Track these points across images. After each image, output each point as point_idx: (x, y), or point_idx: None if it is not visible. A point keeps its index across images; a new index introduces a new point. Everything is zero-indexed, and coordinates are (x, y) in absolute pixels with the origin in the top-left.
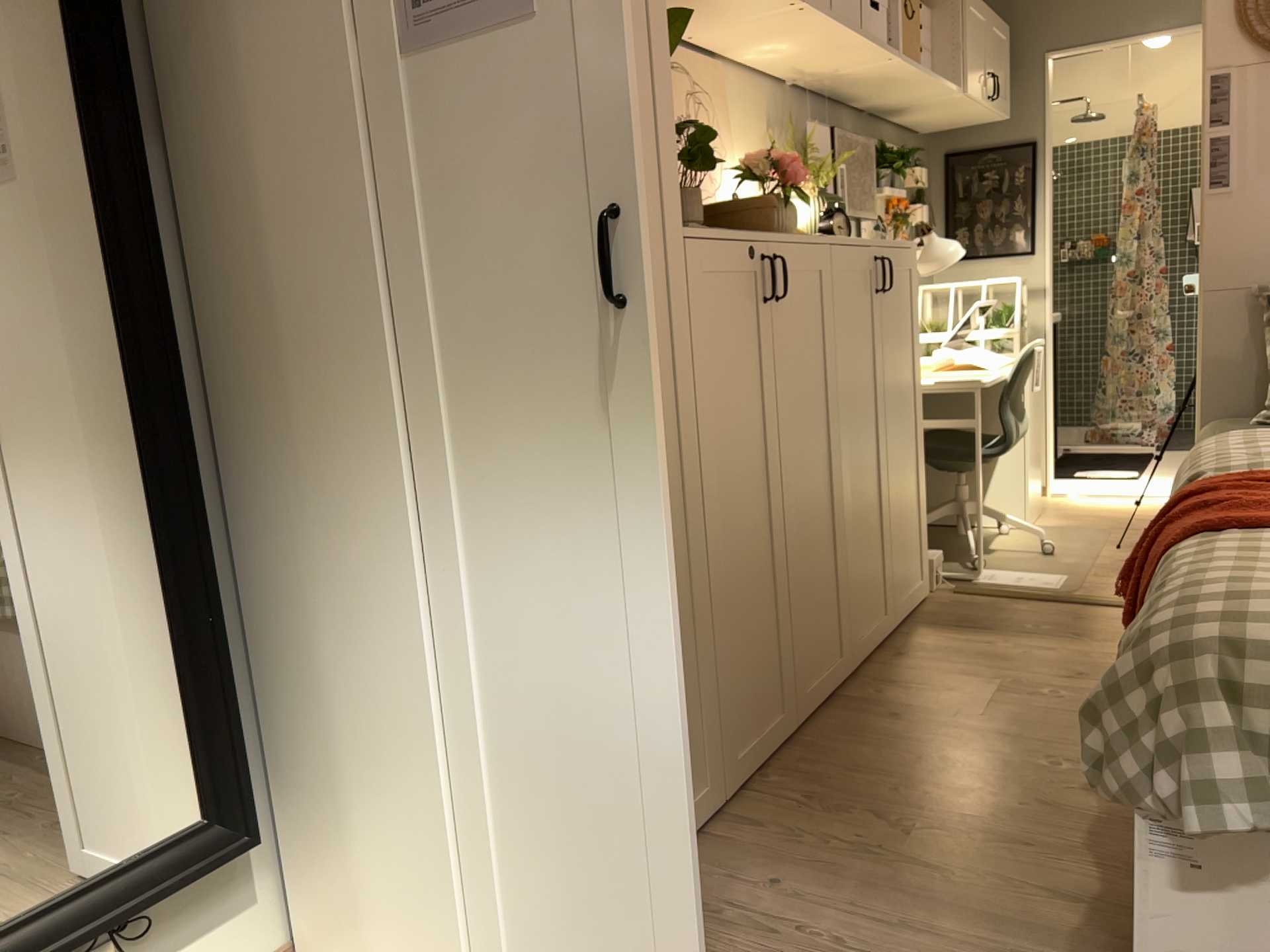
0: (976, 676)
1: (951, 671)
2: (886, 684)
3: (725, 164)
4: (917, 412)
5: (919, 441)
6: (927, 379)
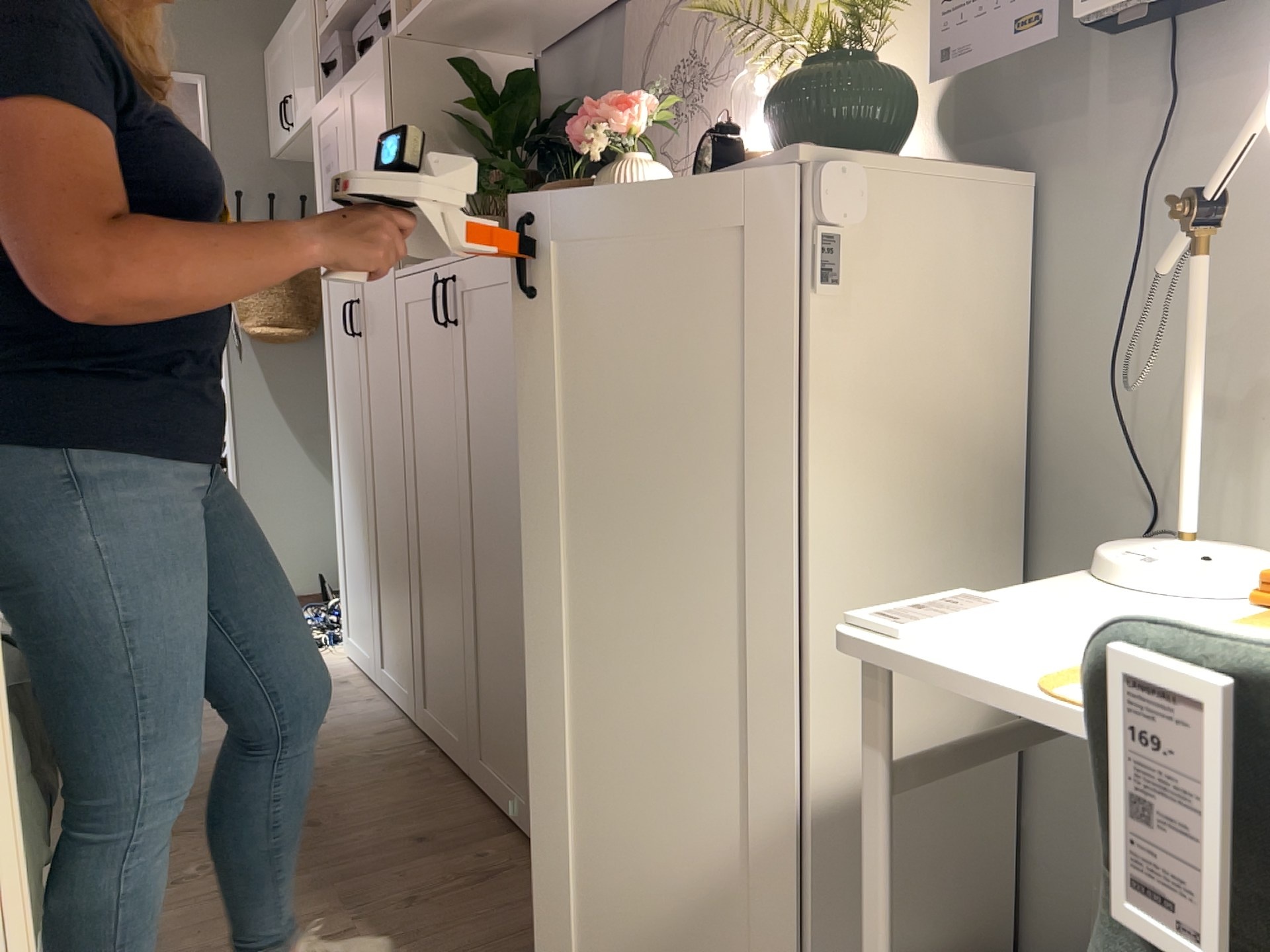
0: (402, 950)
1: (444, 941)
2: (488, 878)
3: (736, 94)
4: (793, 636)
5: (793, 716)
6: (1035, 619)
